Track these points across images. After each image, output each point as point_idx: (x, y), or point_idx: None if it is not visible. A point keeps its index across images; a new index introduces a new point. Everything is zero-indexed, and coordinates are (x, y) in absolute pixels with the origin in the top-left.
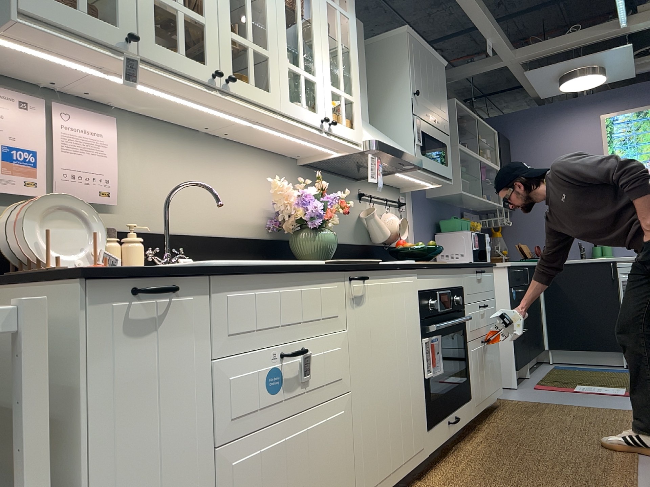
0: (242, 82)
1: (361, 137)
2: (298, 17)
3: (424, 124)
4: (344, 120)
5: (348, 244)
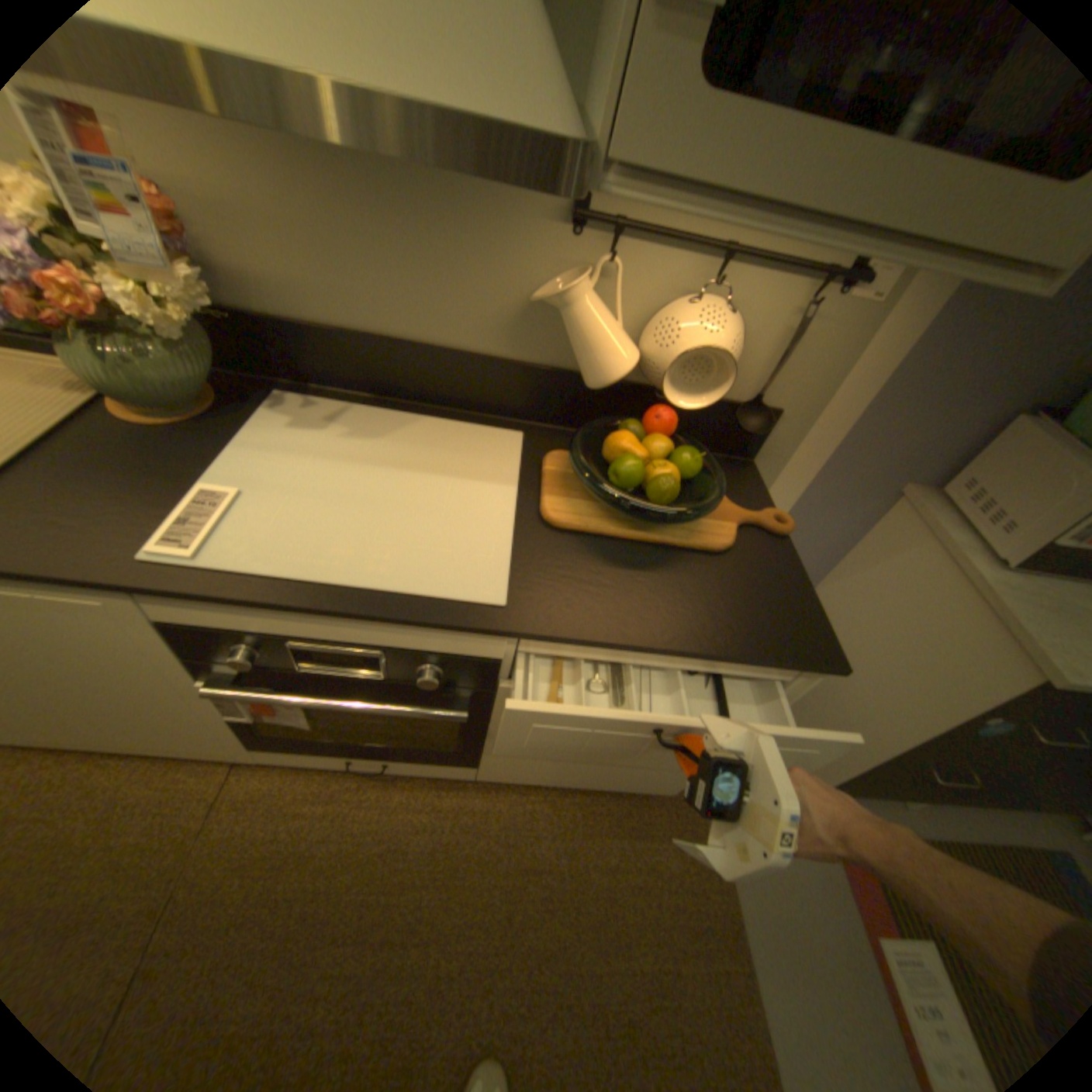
0: None
1: None
2: None
3: None
4: None
5: (463, 352)
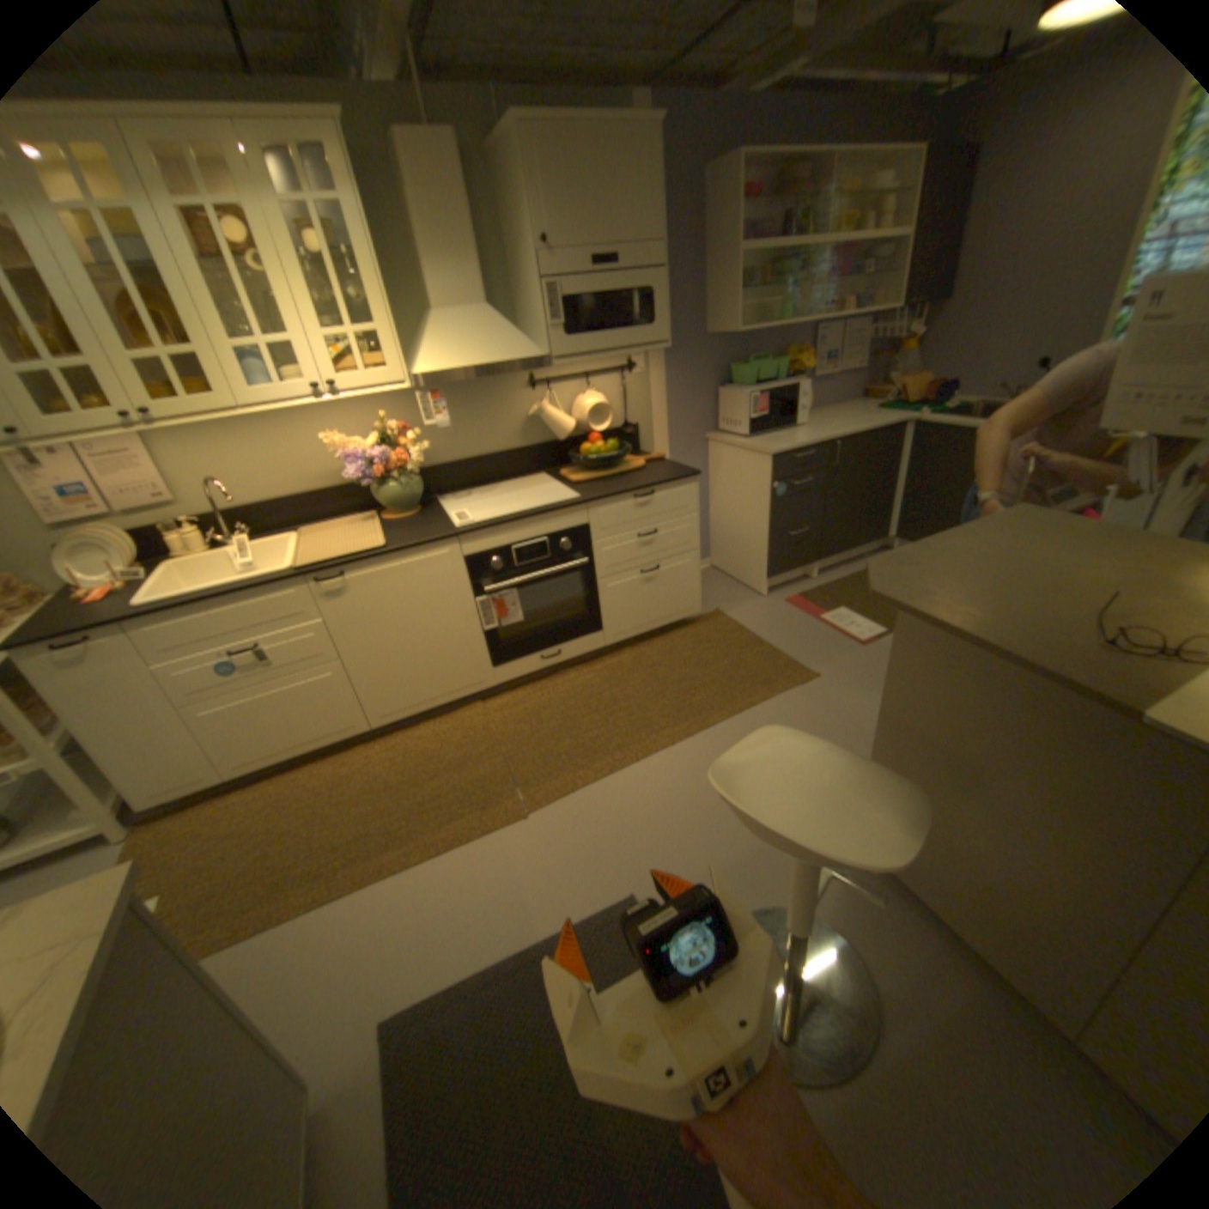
0: (170, 402)
1: (400, 376)
2: (230, 266)
3: (571, 284)
4: (361, 367)
5: (508, 452)
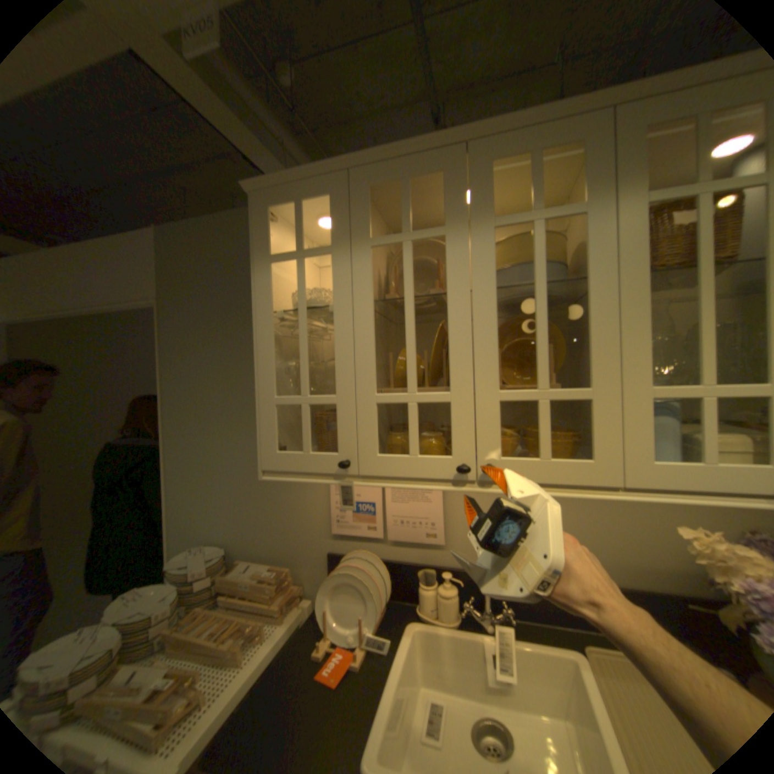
0: (522, 459)
1: None
2: (700, 275)
3: None
4: None
5: None
